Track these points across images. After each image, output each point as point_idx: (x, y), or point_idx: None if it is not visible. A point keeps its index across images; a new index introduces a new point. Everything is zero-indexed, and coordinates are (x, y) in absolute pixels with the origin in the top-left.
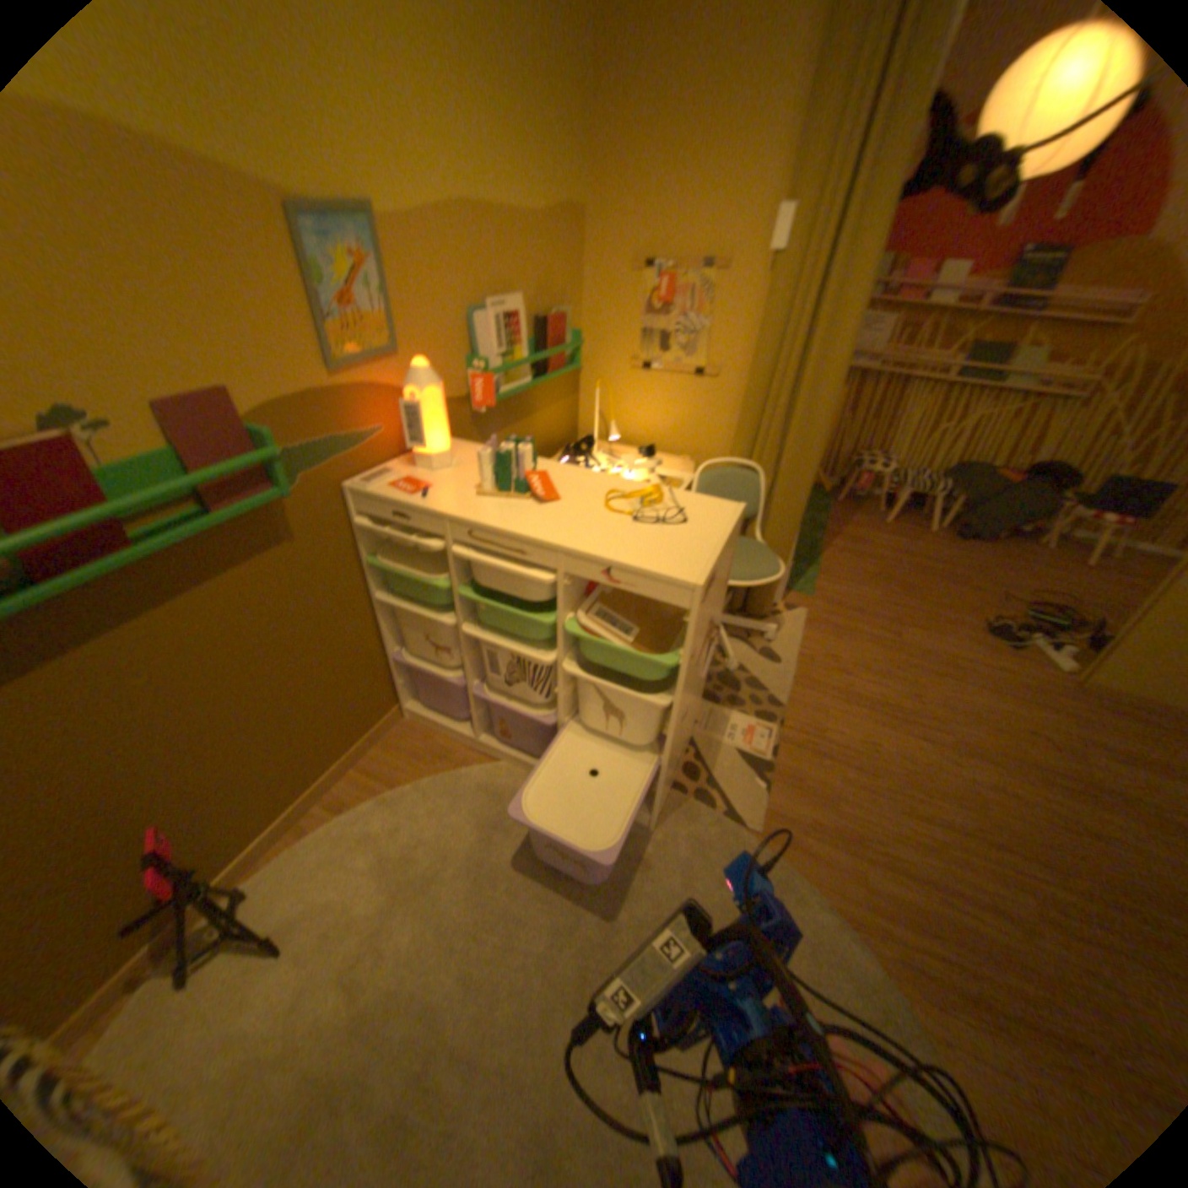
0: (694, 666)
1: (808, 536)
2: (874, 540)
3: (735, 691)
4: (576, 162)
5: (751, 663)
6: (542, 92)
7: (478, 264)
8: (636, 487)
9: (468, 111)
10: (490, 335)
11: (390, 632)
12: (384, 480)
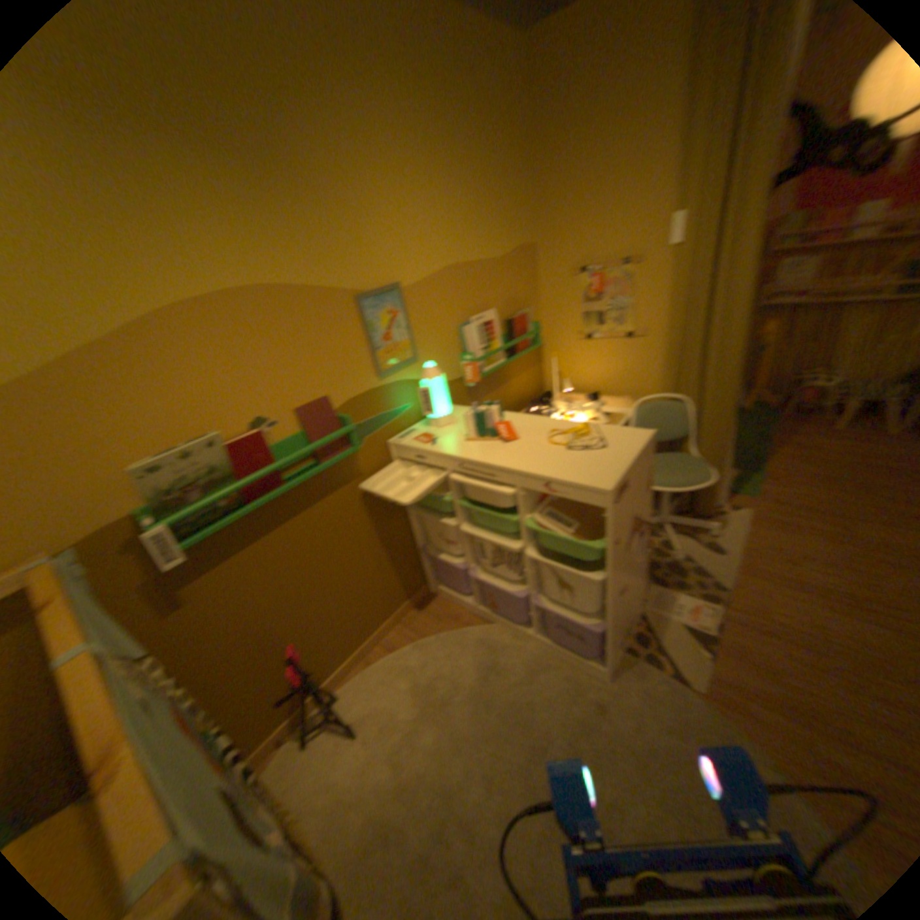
0: (622, 551)
1: (755, 447)
2: (825, 446)
3: (683, 577)
4: (527, 219)
5: (699, 555)
6: (500, 189)
7: (465, 298)
8: (573, 425)
9: (453, 217)
10: (475, 338)
11: (420, 532)
12: (412, 437)
